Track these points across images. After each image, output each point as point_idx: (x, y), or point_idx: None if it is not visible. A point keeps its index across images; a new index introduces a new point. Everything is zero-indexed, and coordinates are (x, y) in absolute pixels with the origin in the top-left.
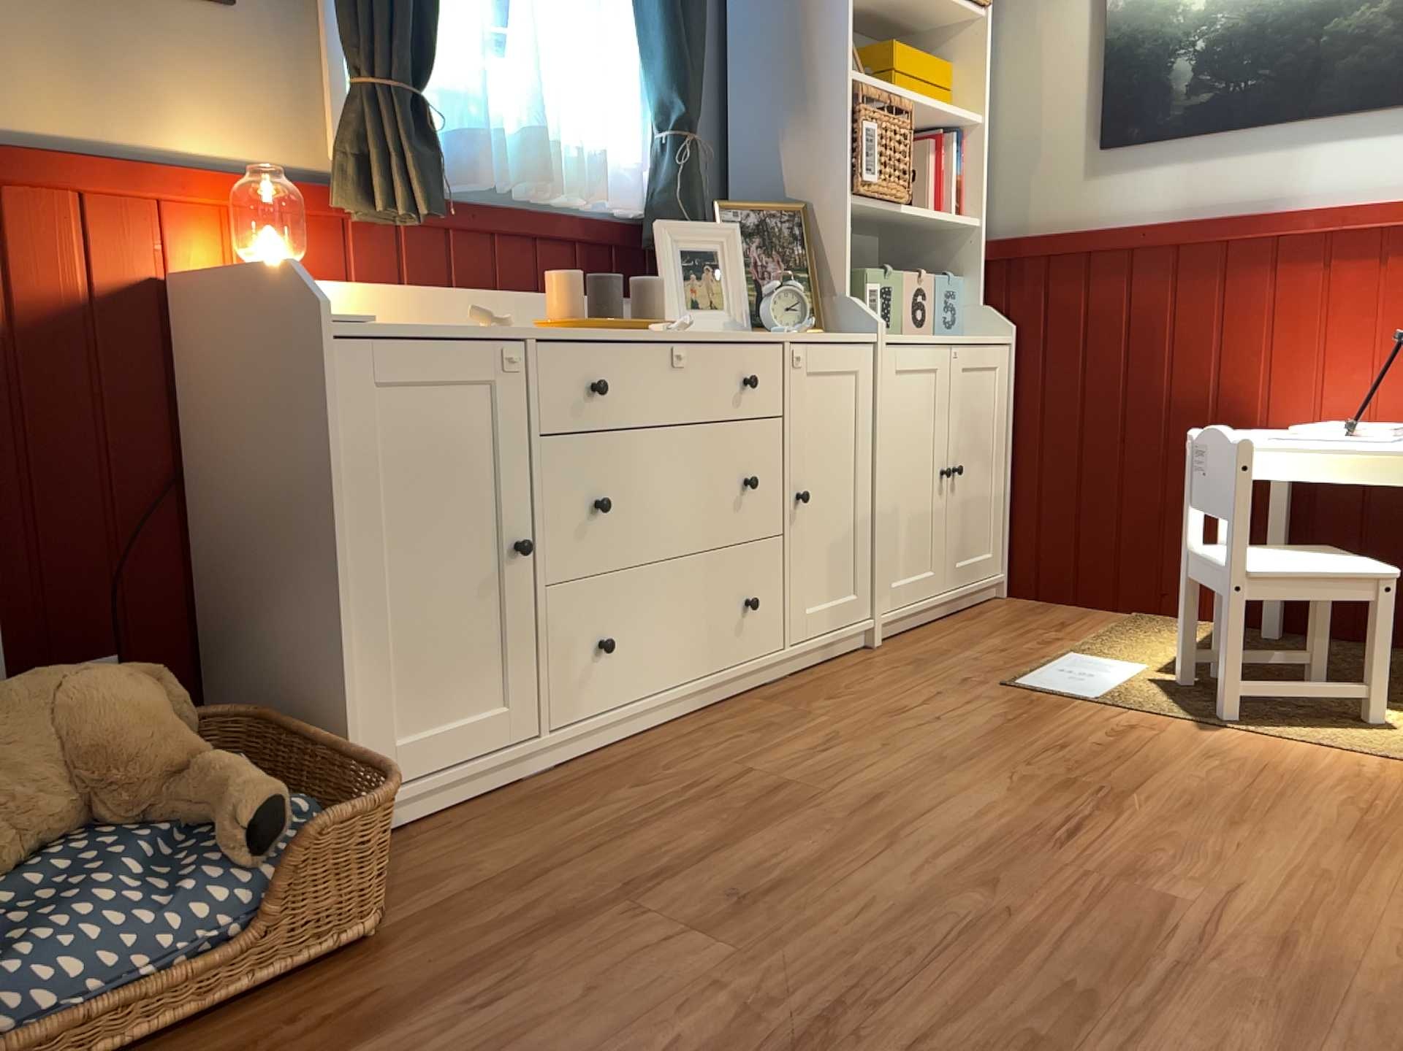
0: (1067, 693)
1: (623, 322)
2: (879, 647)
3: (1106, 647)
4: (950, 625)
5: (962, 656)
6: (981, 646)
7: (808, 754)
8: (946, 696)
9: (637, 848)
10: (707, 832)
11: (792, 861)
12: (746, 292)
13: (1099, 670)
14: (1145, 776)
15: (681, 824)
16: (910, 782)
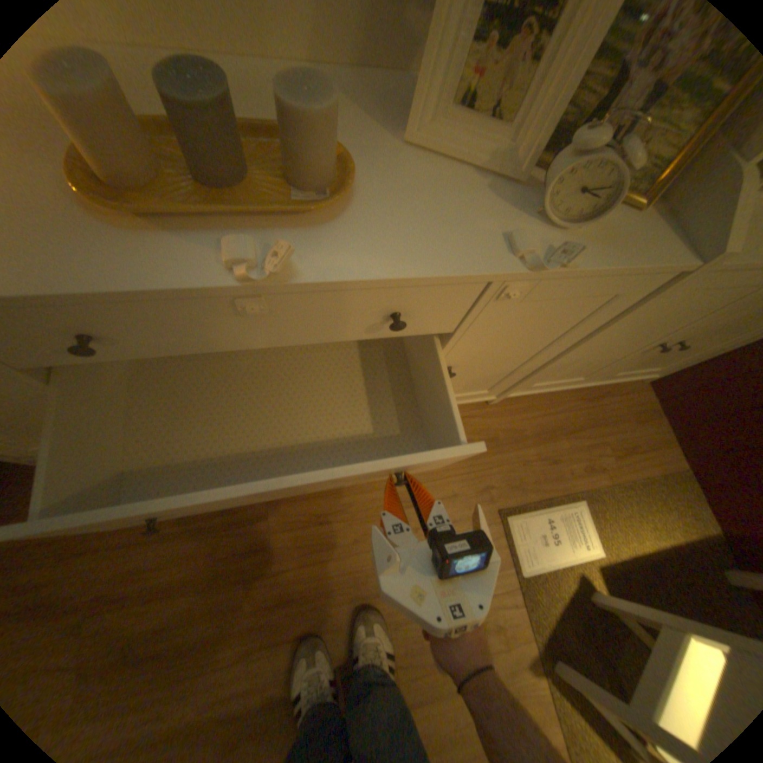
0: (517, 558)
1: (191, 213)
2: (493, 405)
3: (614, 511)
4: (567, 401)
5: (525, 453)
6: (549, 448)
7: (311, 520)
8: (455, 503)
9: (140, 562)
10: (181, 572)
11: (183, 638)
12: (564, 112)
13: (571, 542)
14: (435, 698)
15: (181, 552)
16: (322, 597)
